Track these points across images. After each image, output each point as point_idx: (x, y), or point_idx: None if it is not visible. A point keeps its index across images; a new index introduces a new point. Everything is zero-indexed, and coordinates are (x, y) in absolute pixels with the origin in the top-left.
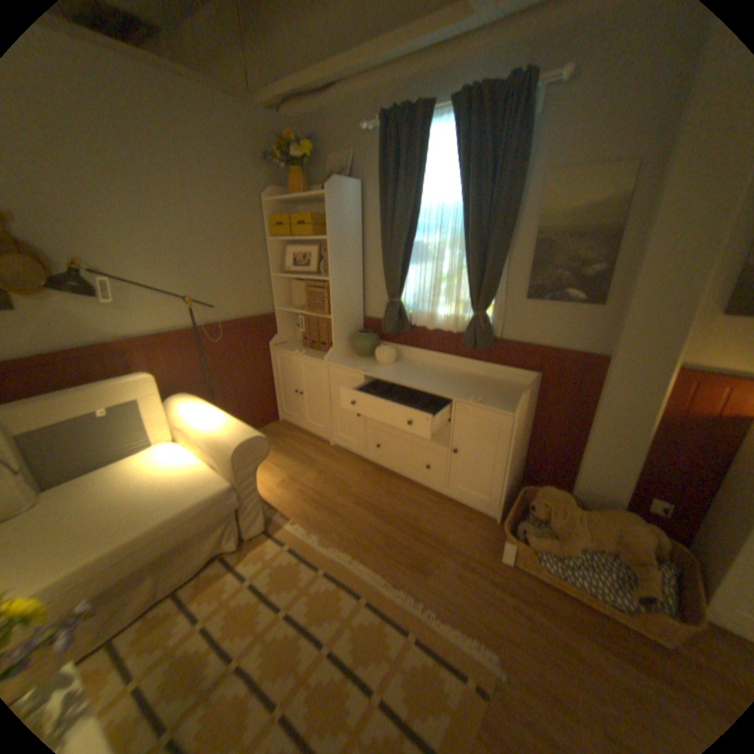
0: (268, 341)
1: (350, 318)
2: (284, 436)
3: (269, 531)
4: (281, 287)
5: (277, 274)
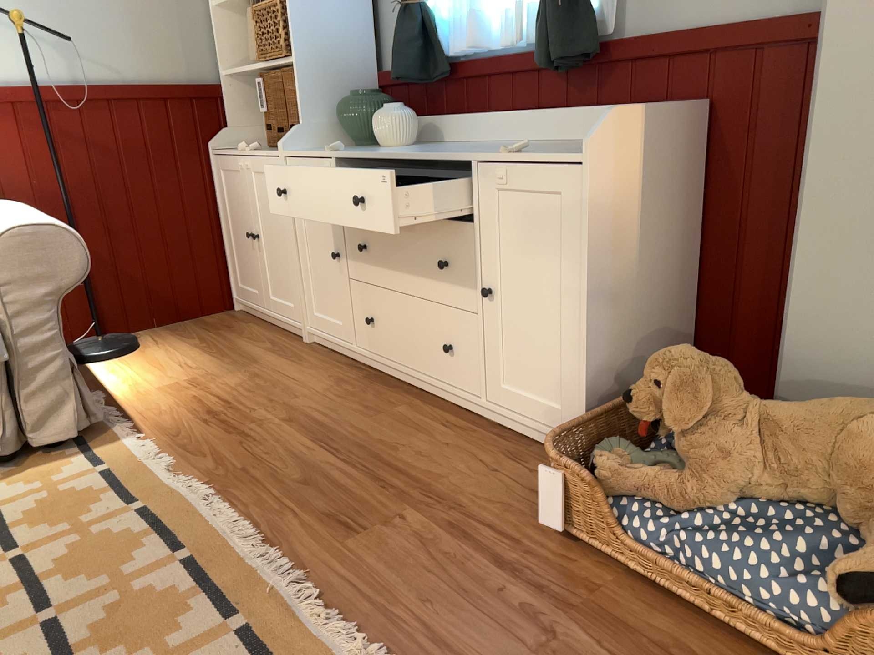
0: (208, 141)
1: (340, 67)
2: (228, 328)
3: (97, 442)
4: (233, 33)
5: (224, 6)
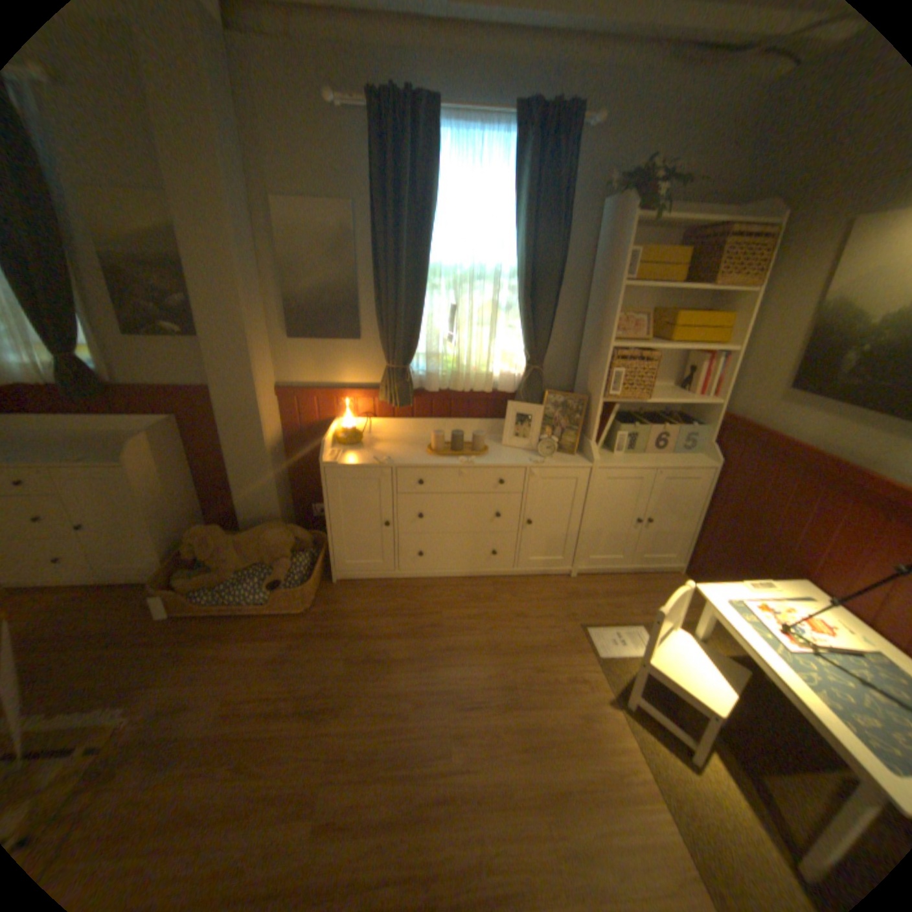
0: None
1: None
2: None
3: None
4: None
5: None
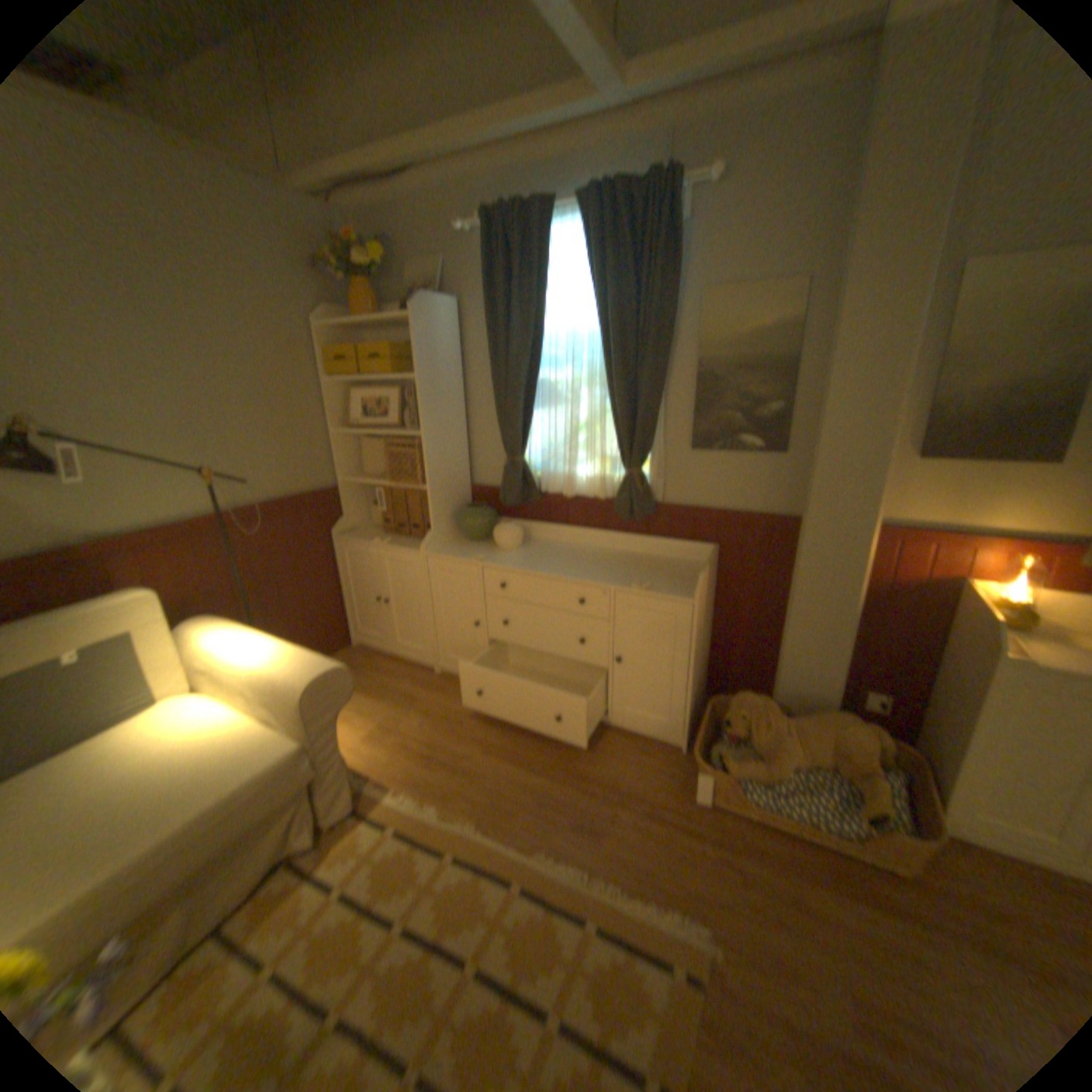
0: (330, 529)
1: (453, 488)
2: (362, 669)
3: (360, 811)
4: (346, 449)
5: (339, 430)
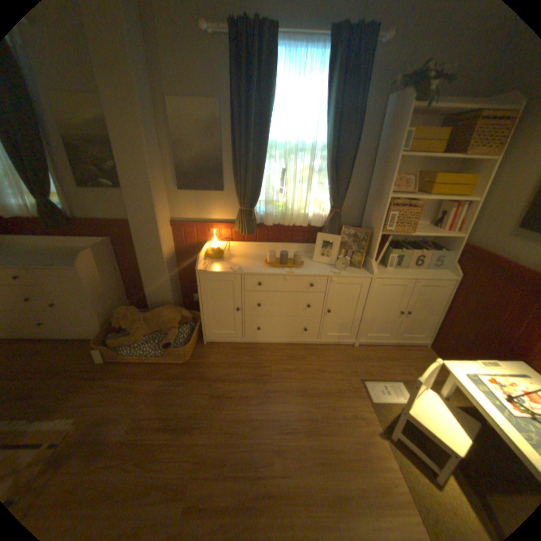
0: None
1: None
2: None
3: None
4: None
5: None
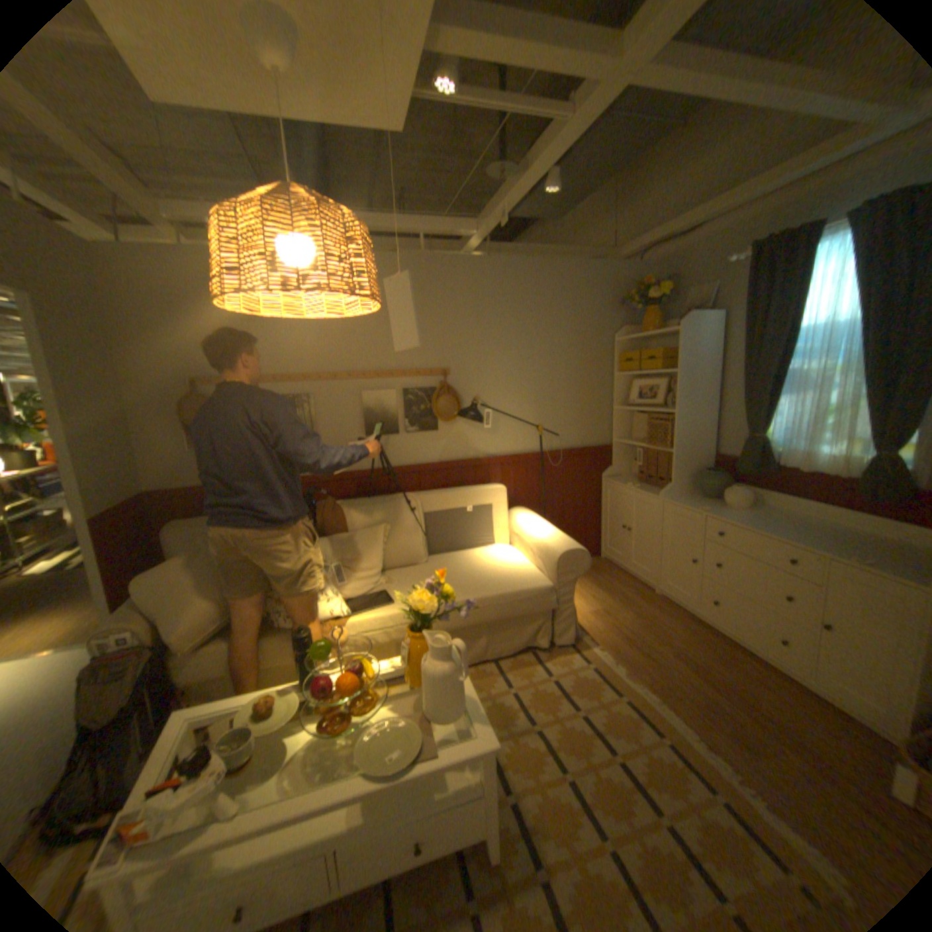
0: (601, 472)
1: (696, 453)
2: (604, 572)
3: (579, 647)
4: (622, 419)
5: (619, 406)
